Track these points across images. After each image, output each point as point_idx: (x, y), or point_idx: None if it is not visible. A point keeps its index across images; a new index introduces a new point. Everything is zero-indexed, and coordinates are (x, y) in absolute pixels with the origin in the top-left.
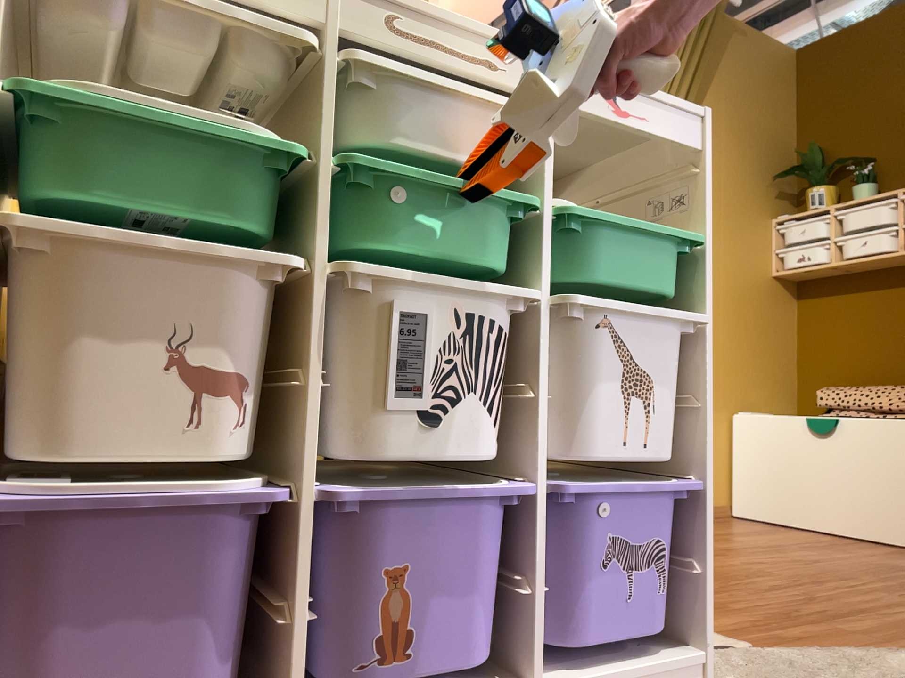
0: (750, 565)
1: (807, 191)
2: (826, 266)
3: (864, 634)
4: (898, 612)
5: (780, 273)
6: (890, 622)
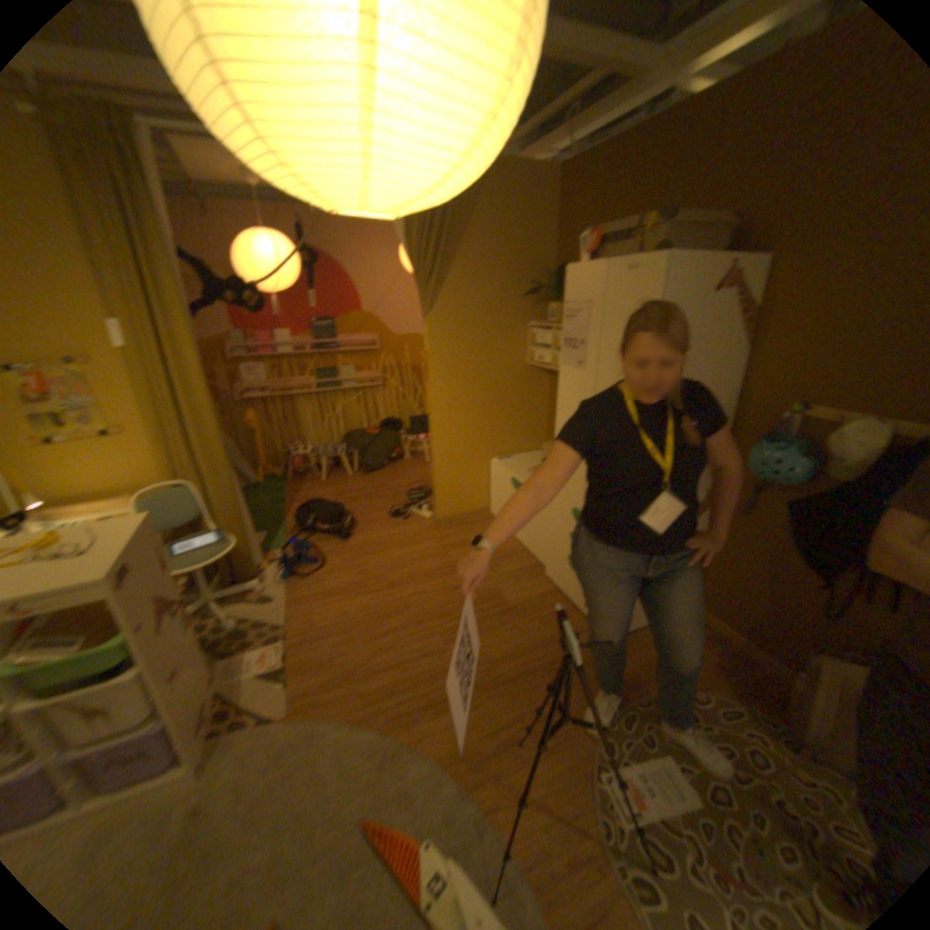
0: (408, 604)
1: (550, 305)
2: (551, 369)
3: (357, 706)
4: (410, 675)
5: (533, 365)
6: (390, 689)
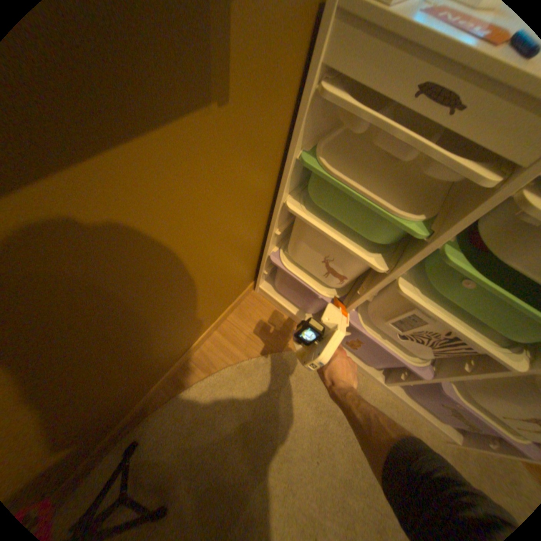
0: None
1: None
2: None
3: None
4: None
5: None
6: None
